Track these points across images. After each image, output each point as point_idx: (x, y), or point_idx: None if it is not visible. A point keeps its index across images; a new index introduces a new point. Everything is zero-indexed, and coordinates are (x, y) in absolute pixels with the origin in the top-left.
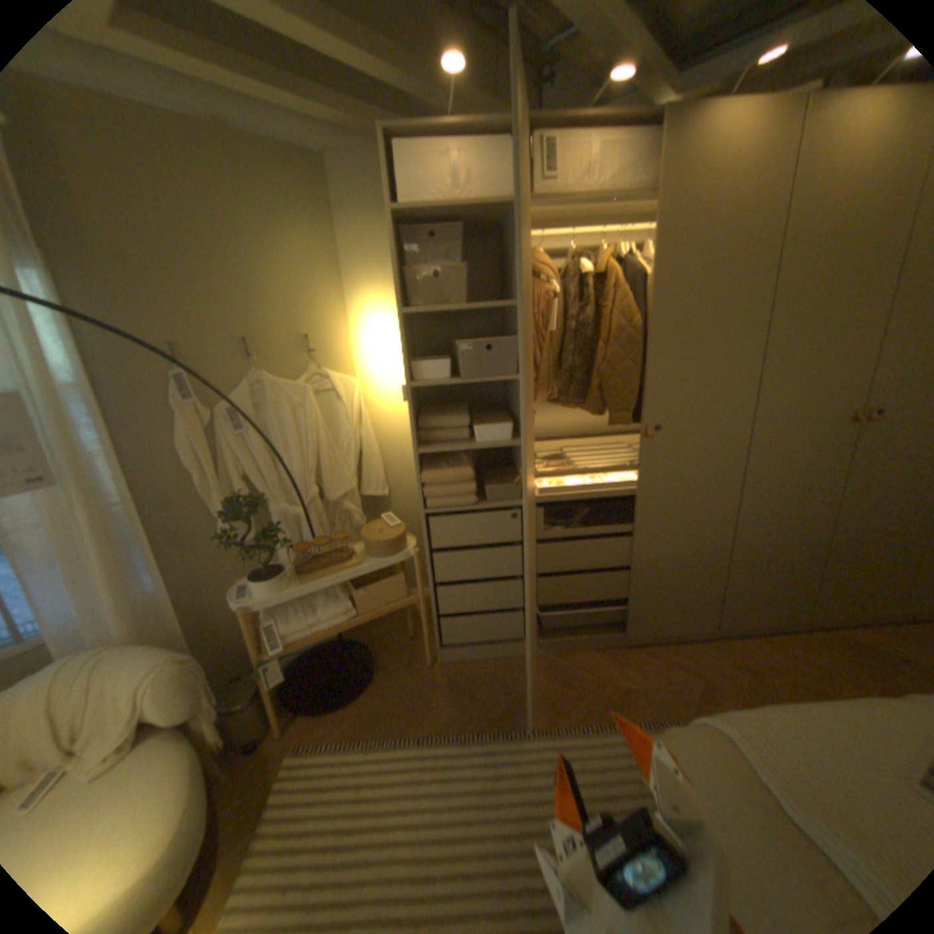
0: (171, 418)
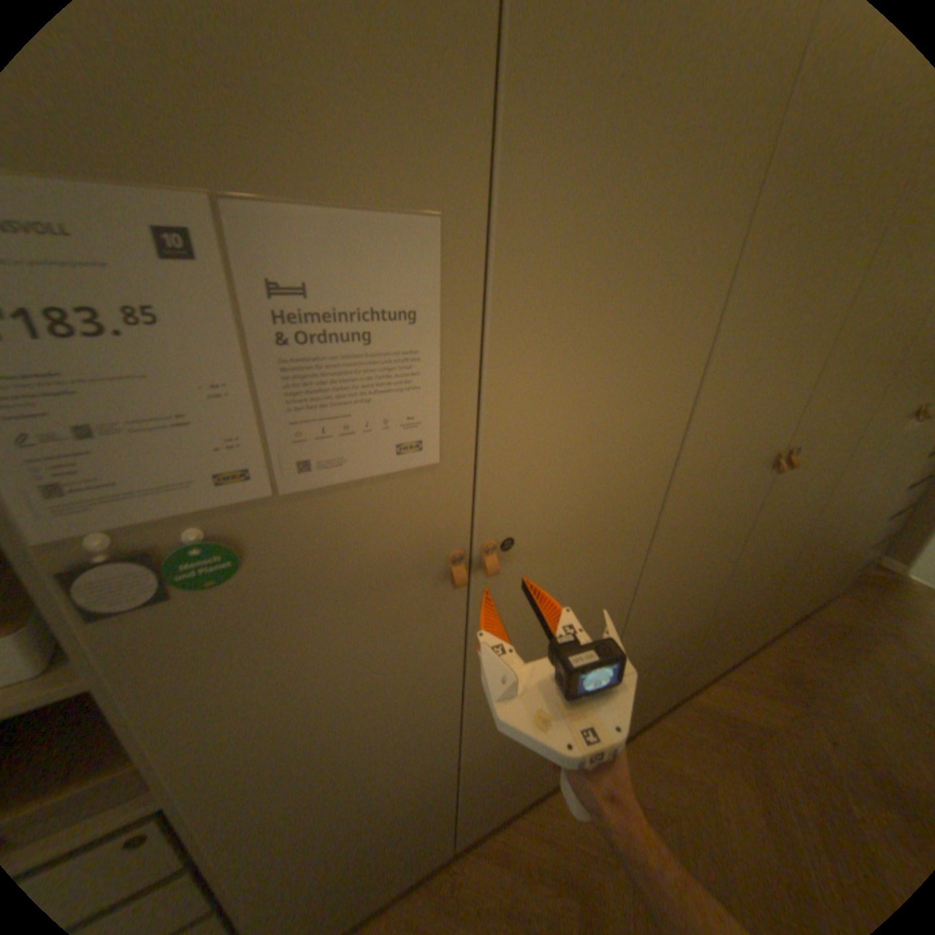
0: None
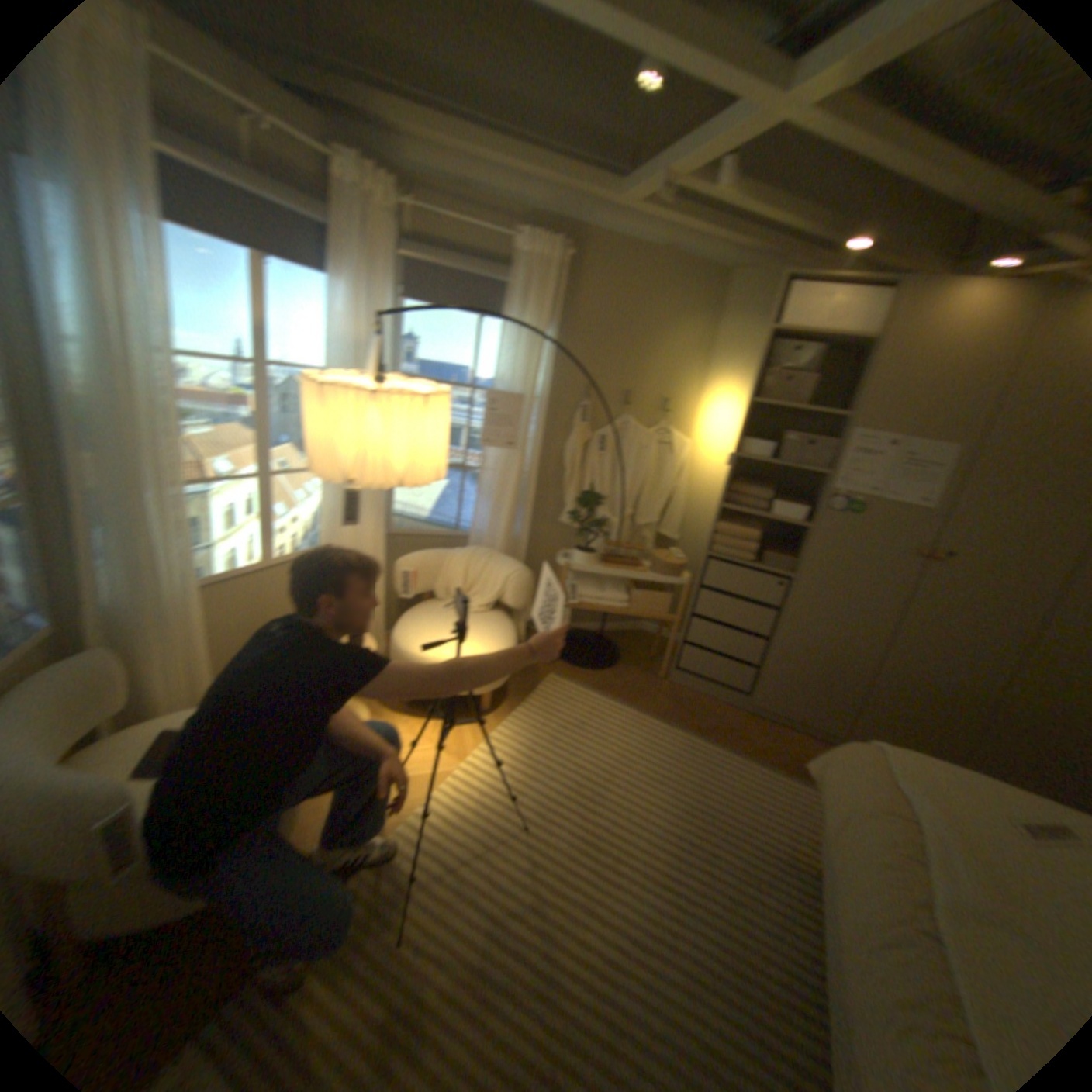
0: (570, 432)
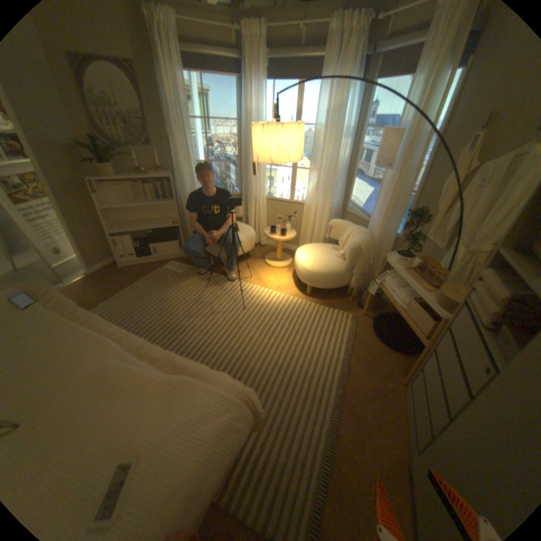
0: (460, 161)
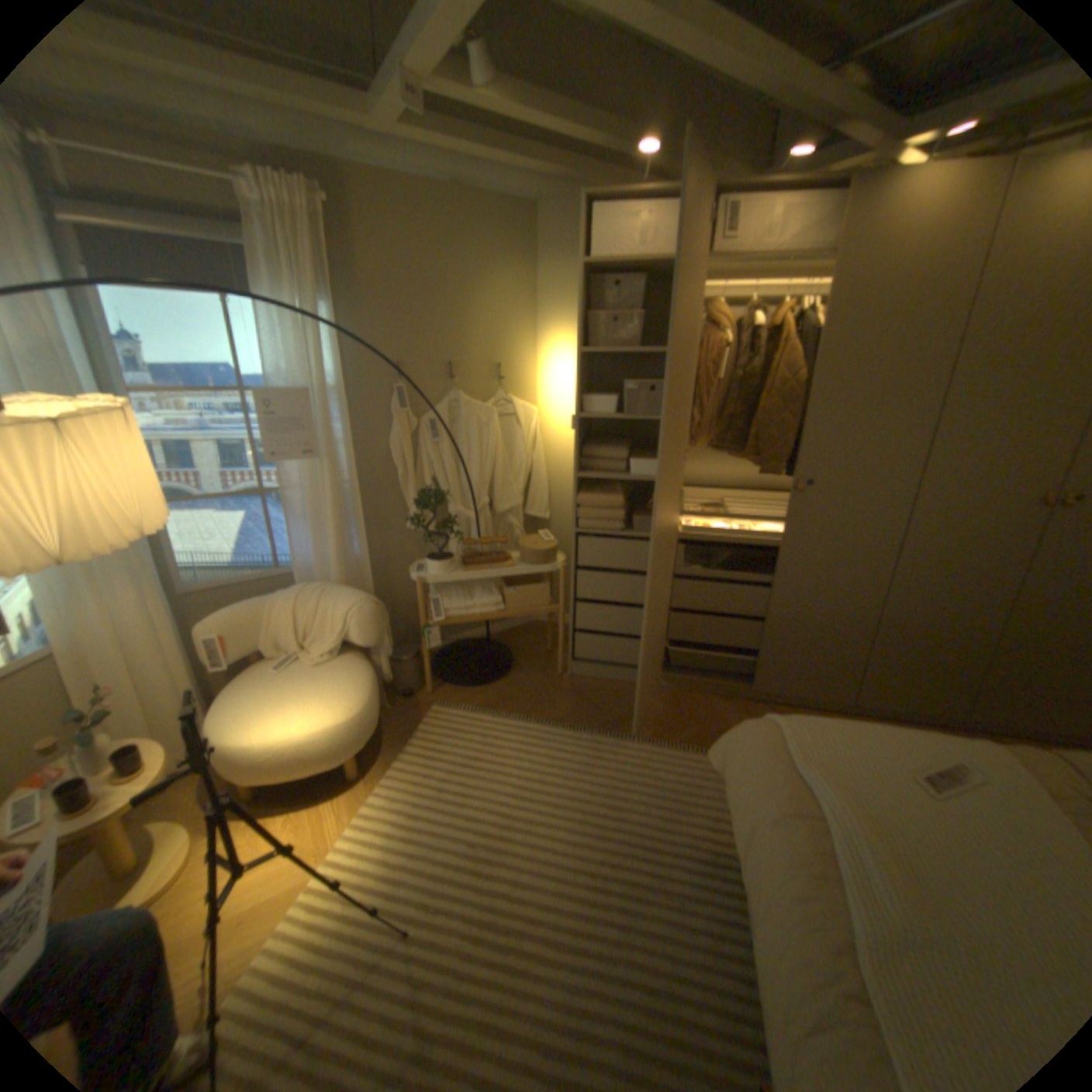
0: (389, 423)
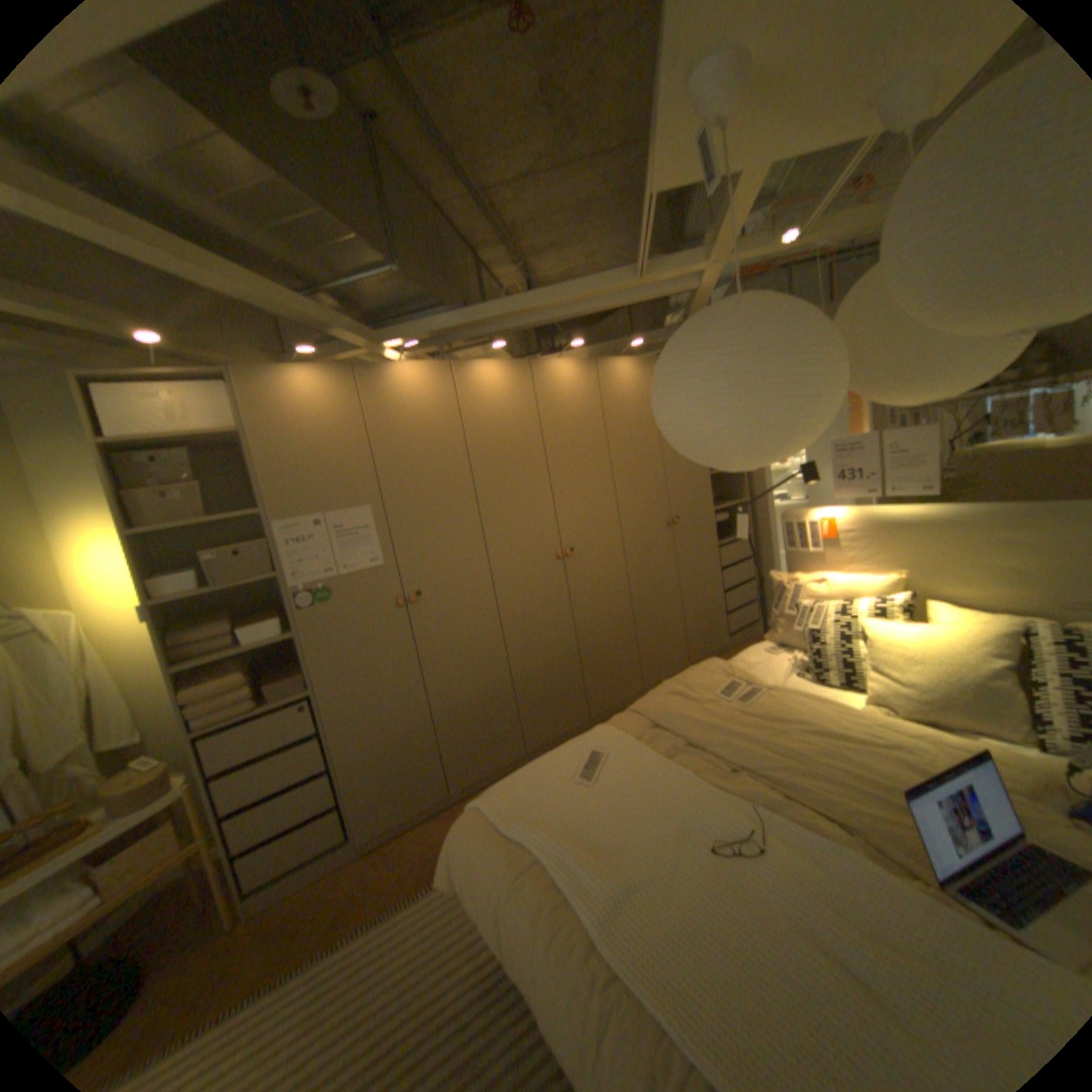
0: None
